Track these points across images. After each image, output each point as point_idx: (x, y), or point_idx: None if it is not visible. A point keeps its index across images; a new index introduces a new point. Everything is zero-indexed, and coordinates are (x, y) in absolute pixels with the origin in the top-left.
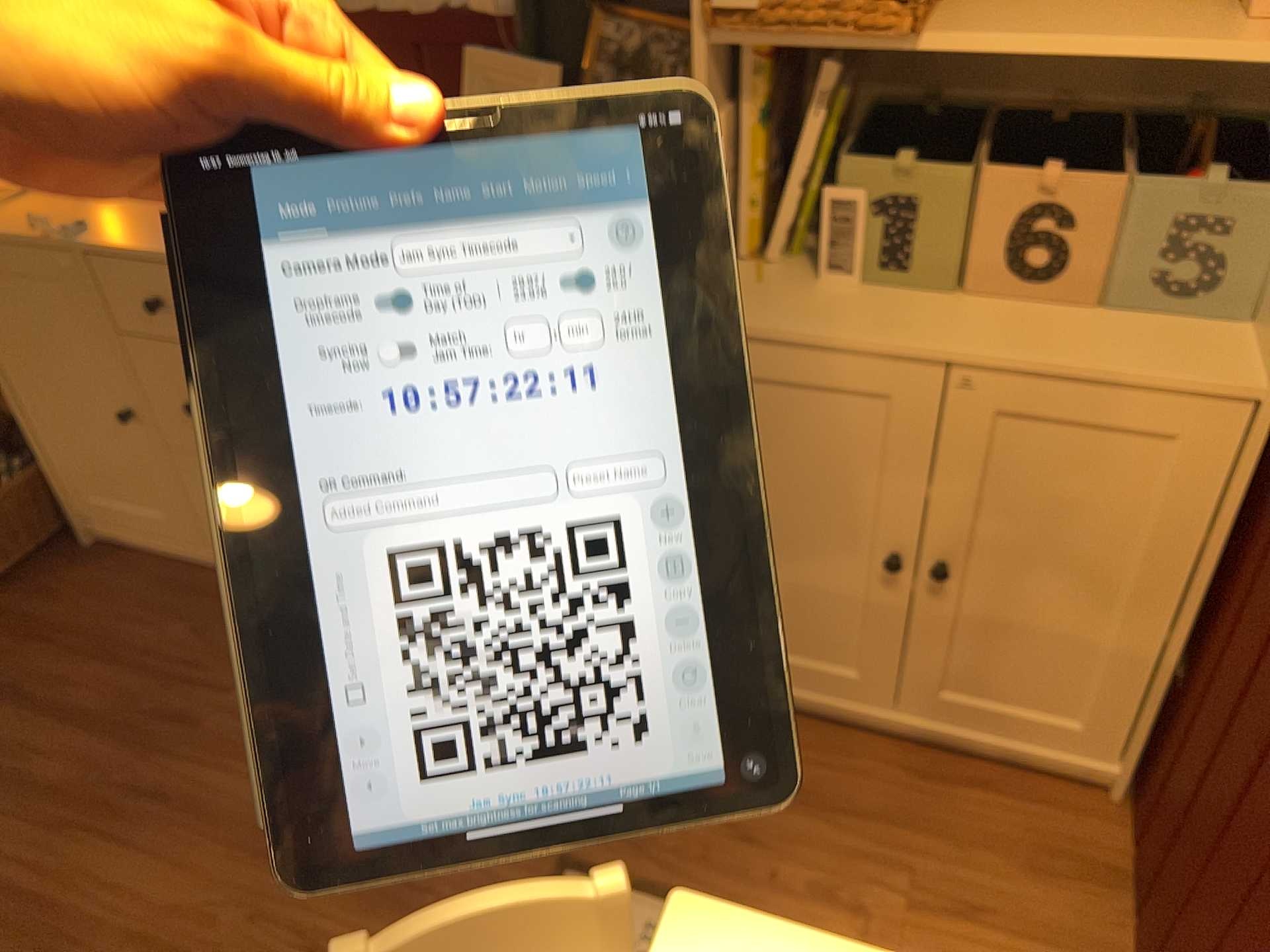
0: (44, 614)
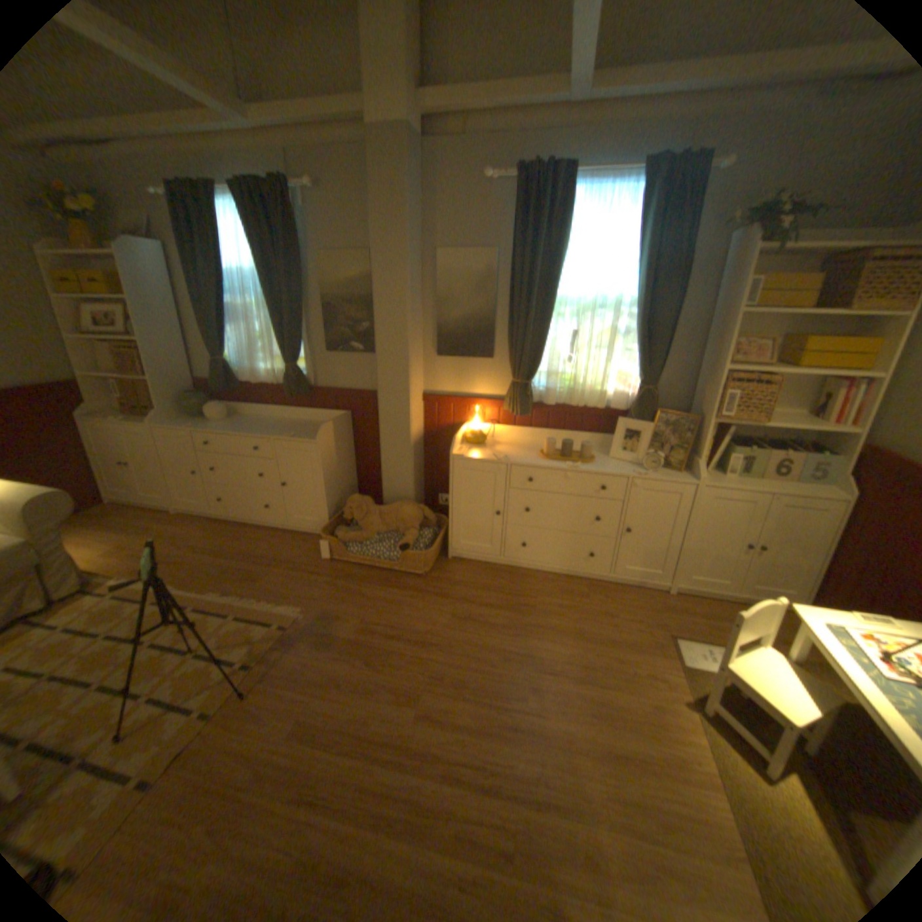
0: (450, 580)
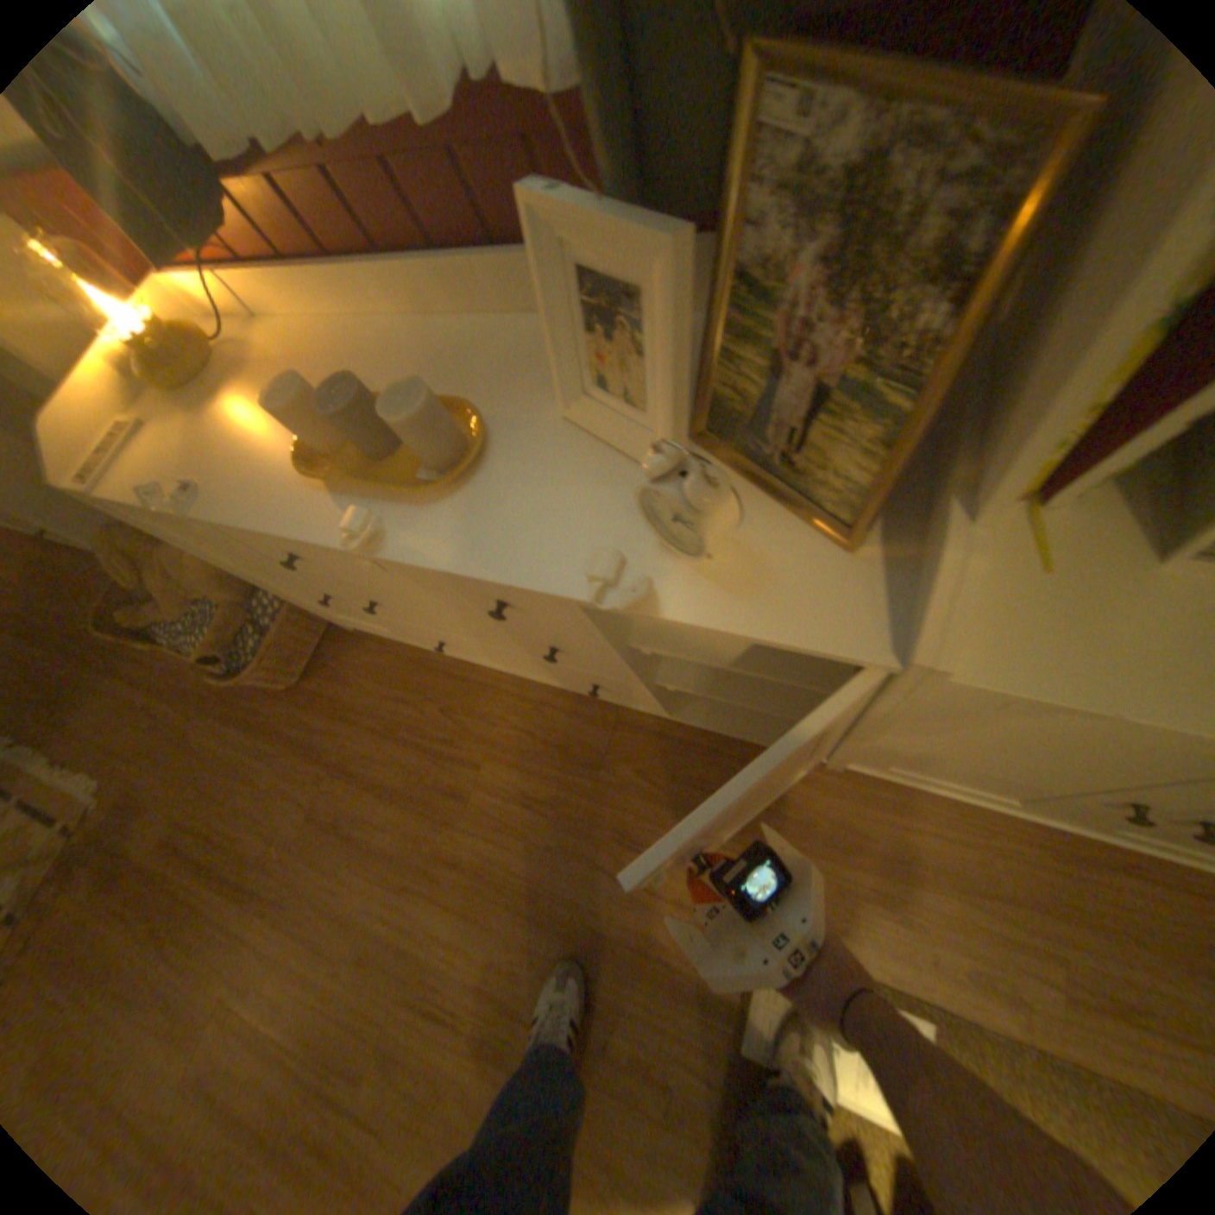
0: (334, 701)
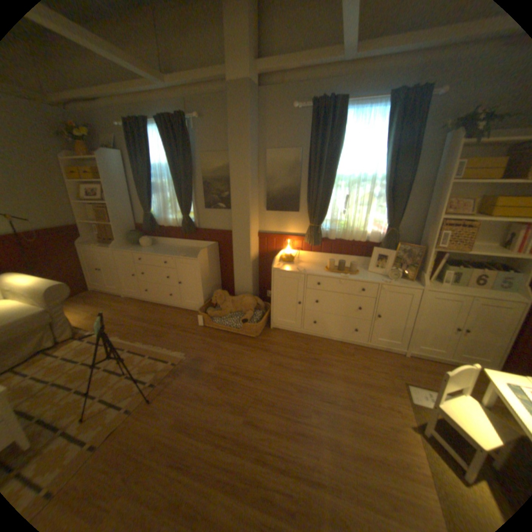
0: (270, 341)
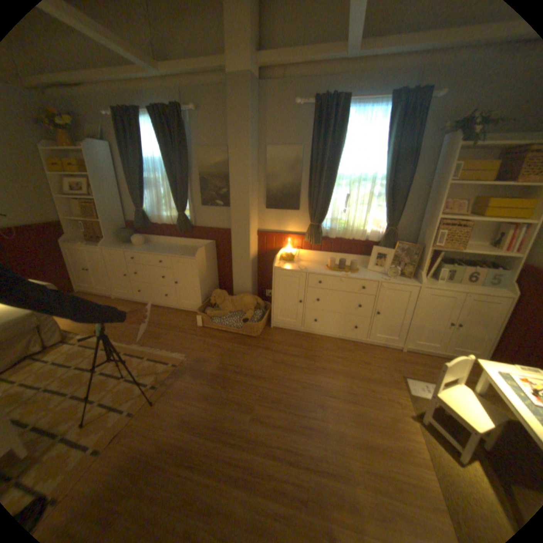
0: (272, 340)
